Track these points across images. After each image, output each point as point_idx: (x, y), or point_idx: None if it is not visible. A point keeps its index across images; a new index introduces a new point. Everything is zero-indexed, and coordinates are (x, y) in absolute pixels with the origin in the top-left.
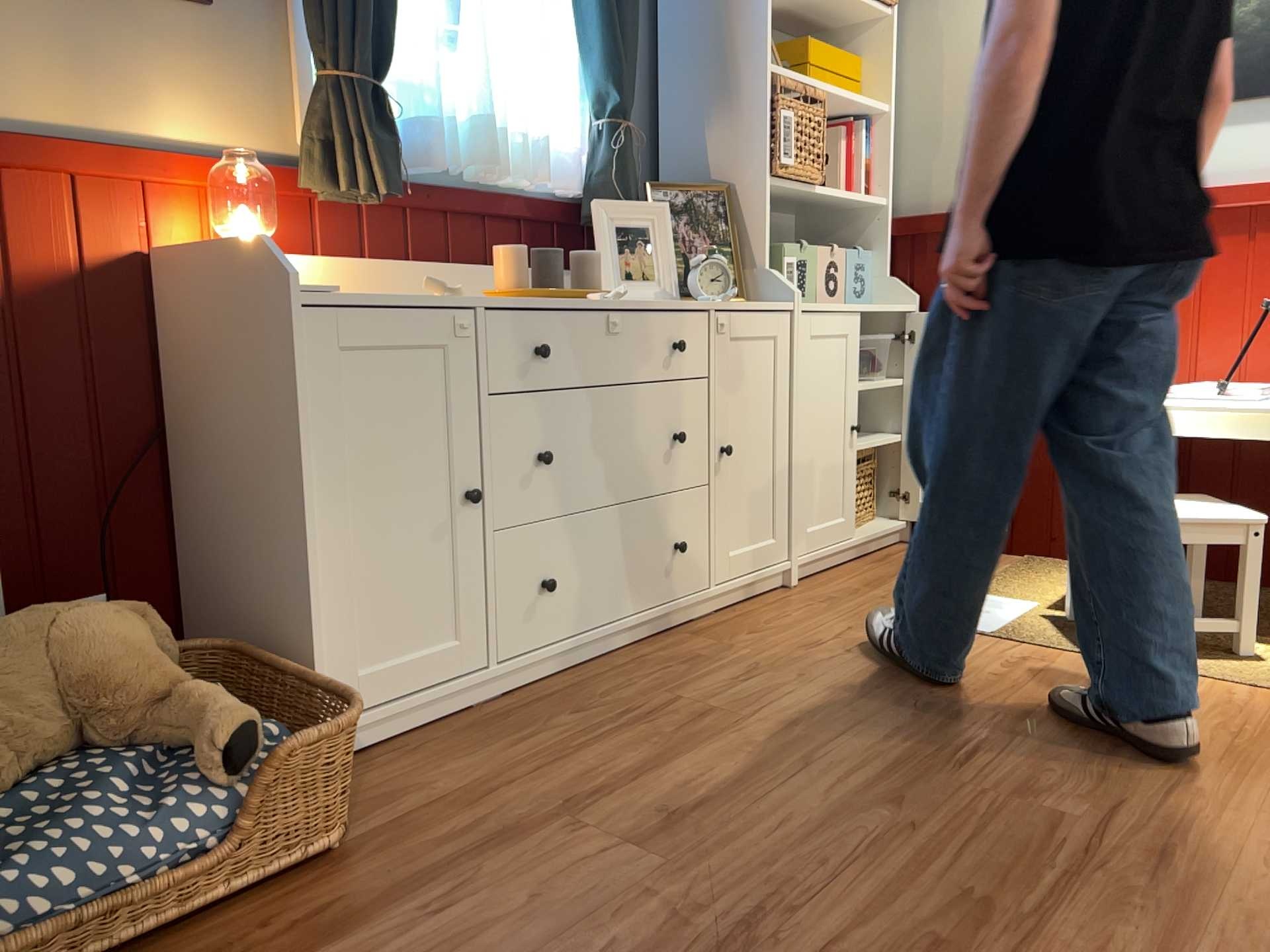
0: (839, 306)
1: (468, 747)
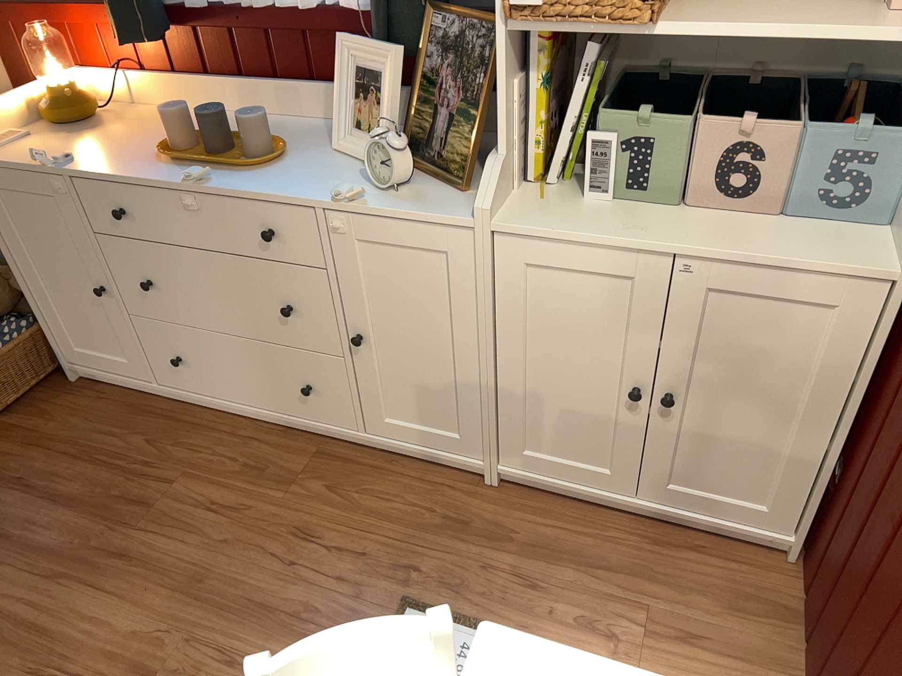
0: (687, 225)
1: (102, 416)
